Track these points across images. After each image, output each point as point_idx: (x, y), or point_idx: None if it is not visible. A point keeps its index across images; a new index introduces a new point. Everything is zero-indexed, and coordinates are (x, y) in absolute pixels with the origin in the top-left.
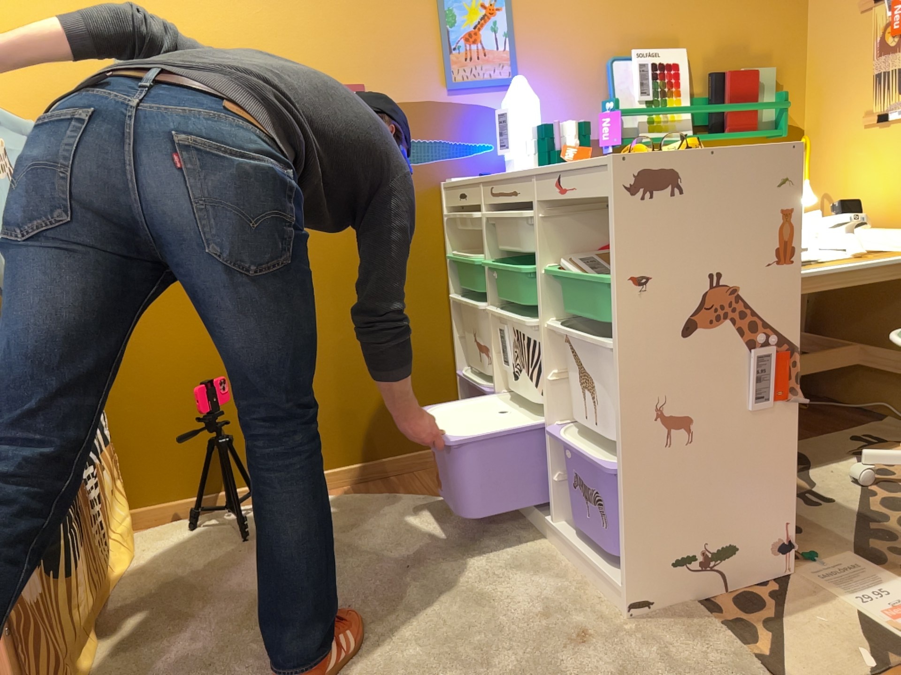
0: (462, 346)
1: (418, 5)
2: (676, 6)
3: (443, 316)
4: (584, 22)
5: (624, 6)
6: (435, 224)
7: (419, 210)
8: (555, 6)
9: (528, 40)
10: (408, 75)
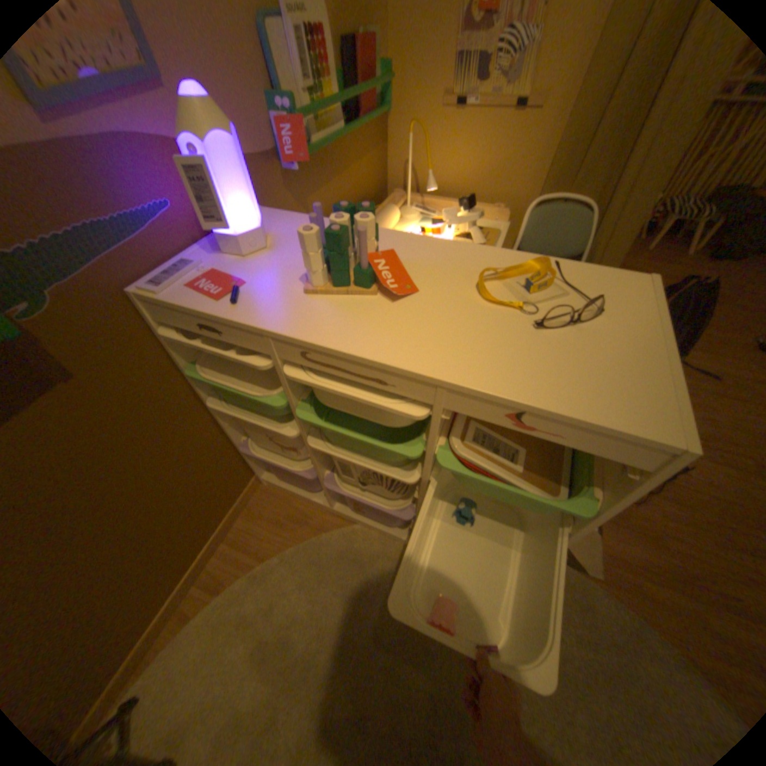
0: (233, 428)
1: None
2: None
3: (203, 418)
4: None
5: None
6: (147, 343)
7: (115, 341)
8: None
9: None
10: None
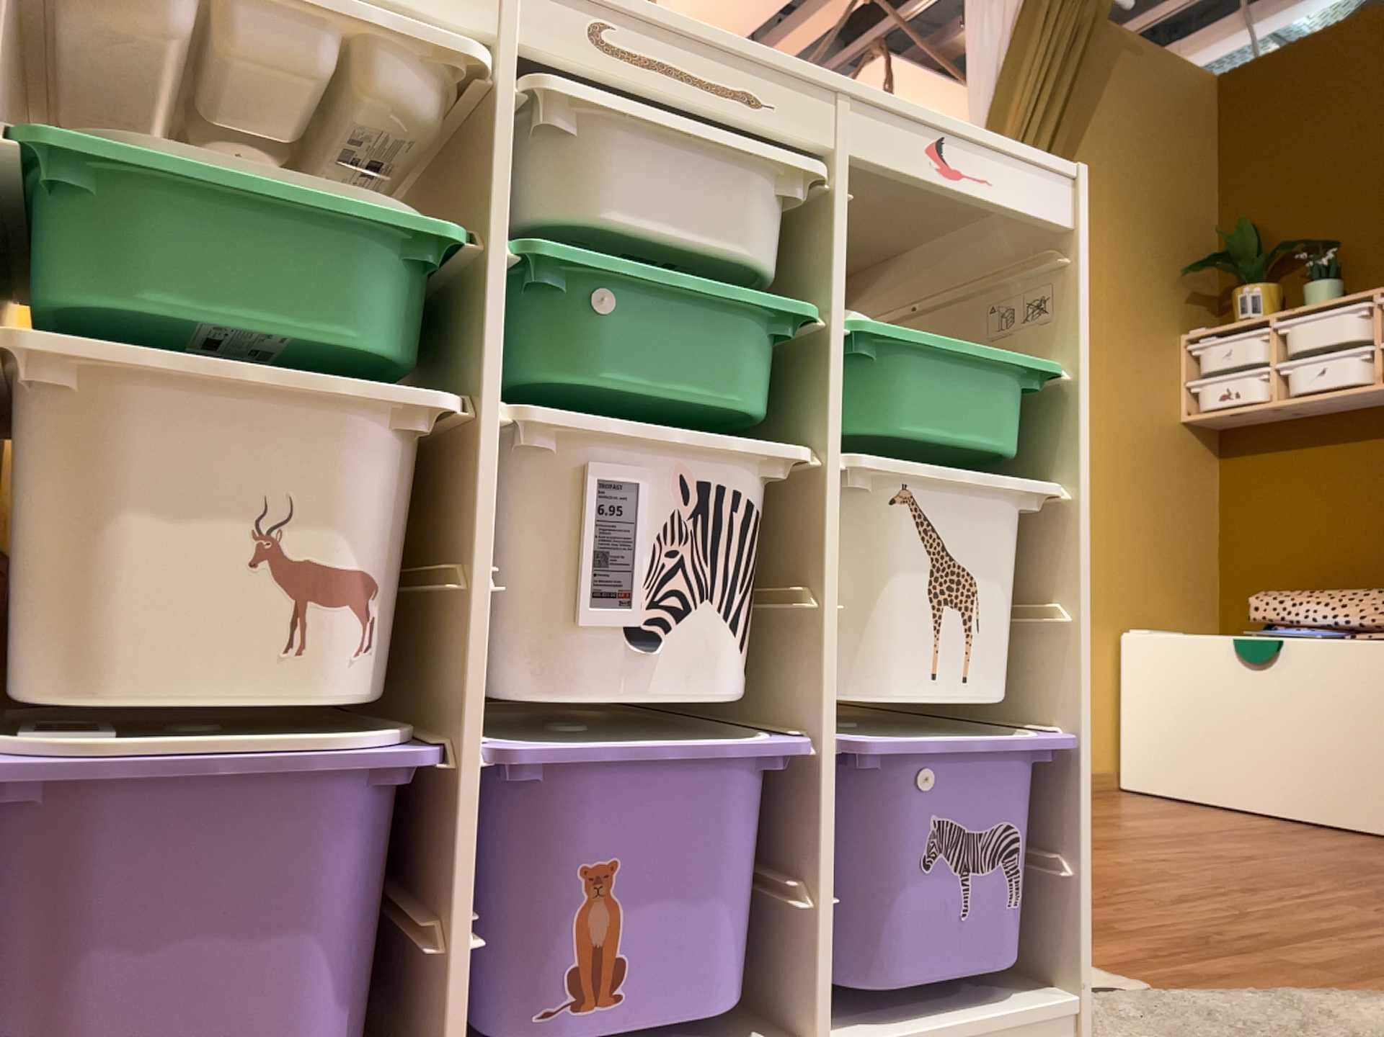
0: None
1: None
2: None
3: None
4: None
5: None
6: None
7: None
8: None
9: None
10: None
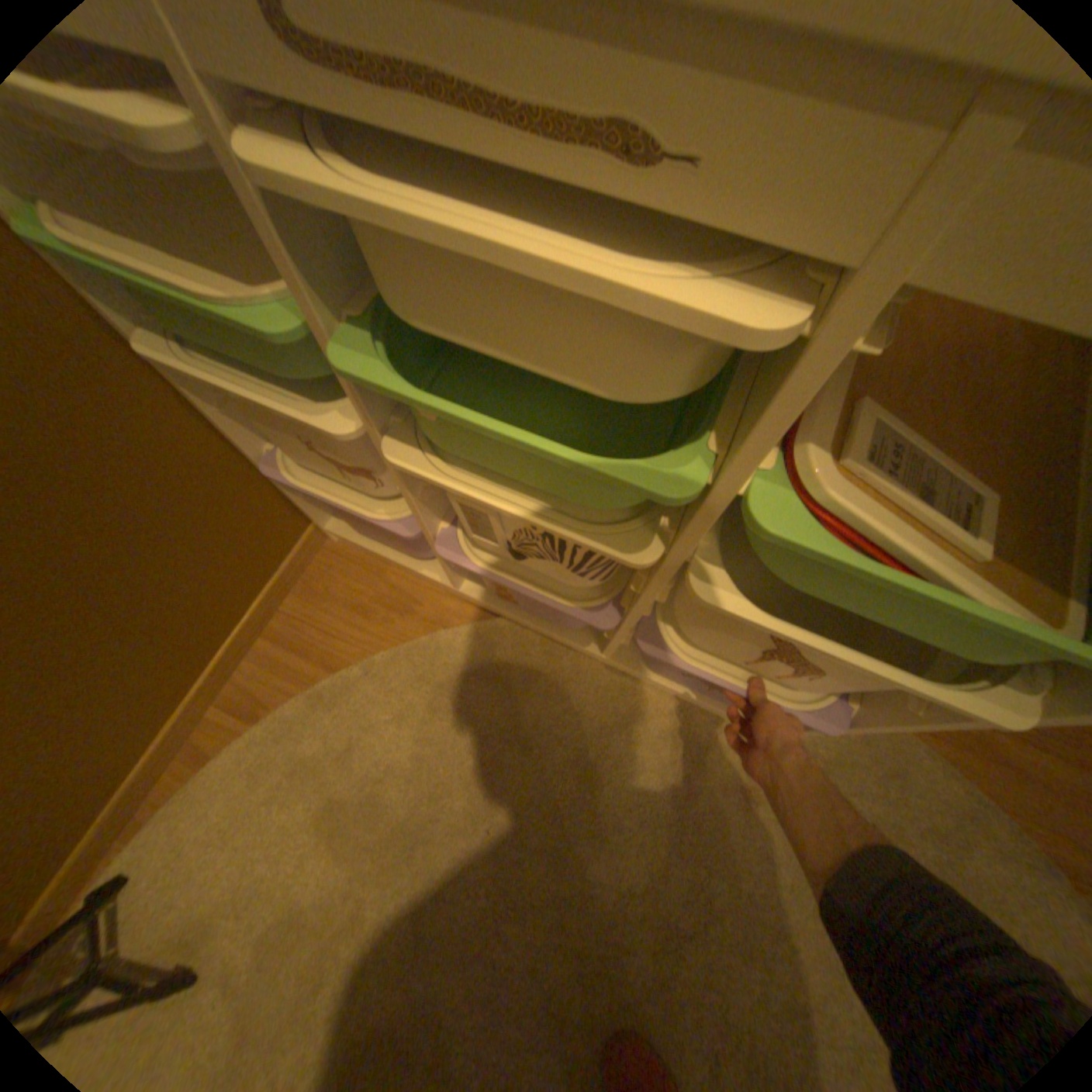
0: (235, 420)
1: None
2: None
3: (144, 387)
4: None
5: None
6: None
7: None
8: None
9: None
10: None
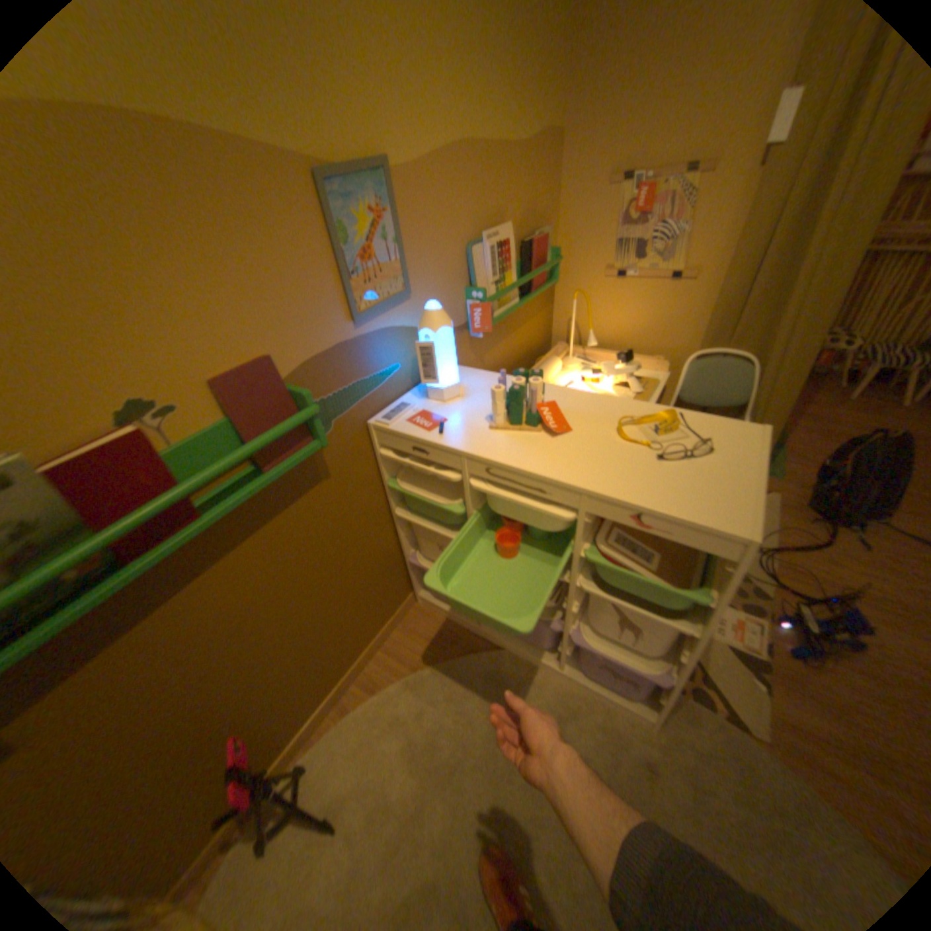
0: (406, 539)
1: (303, 221)
2: (503, 178)
3: (387, 525)
4: (449, 209)
5: (474, 184)
6: (369, 460)
7: (354, 456)
8: (428, 194)
9: (412, 240)
10: (313, 322)
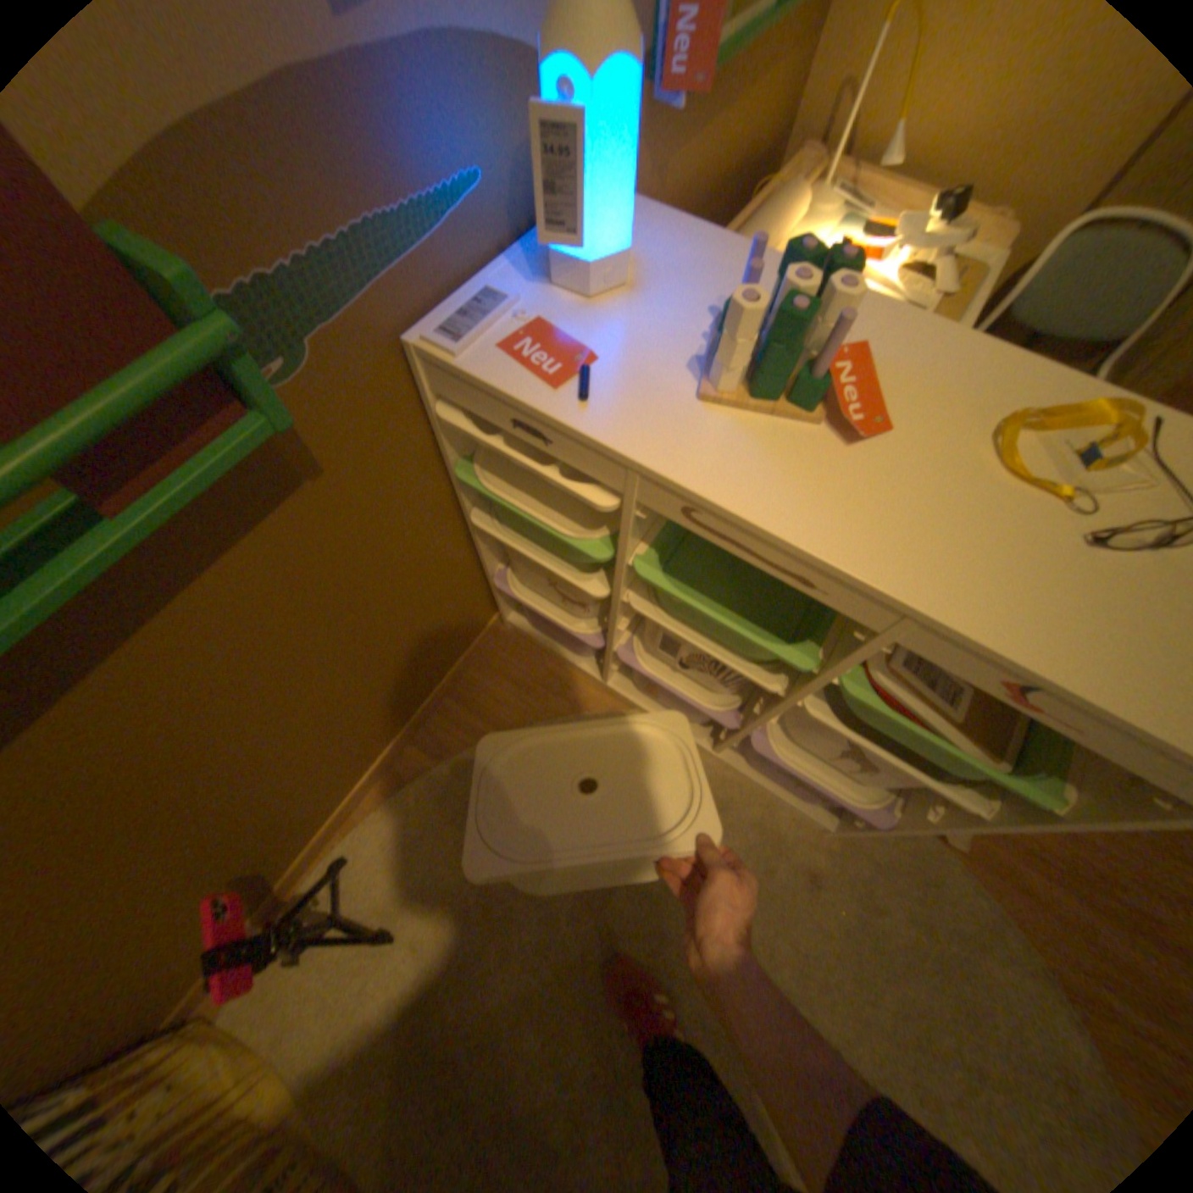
0: (491, 551)
1: None
2: None
3: (456, 534)
4: None
5: None
6: (413, 423)
7: (376, 419)
8: None
9: None
10: None
